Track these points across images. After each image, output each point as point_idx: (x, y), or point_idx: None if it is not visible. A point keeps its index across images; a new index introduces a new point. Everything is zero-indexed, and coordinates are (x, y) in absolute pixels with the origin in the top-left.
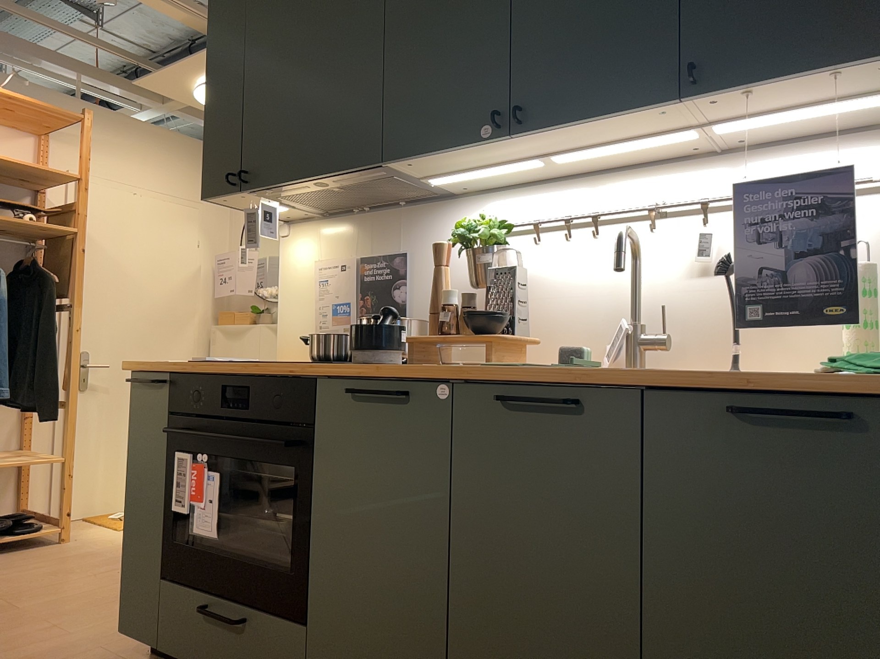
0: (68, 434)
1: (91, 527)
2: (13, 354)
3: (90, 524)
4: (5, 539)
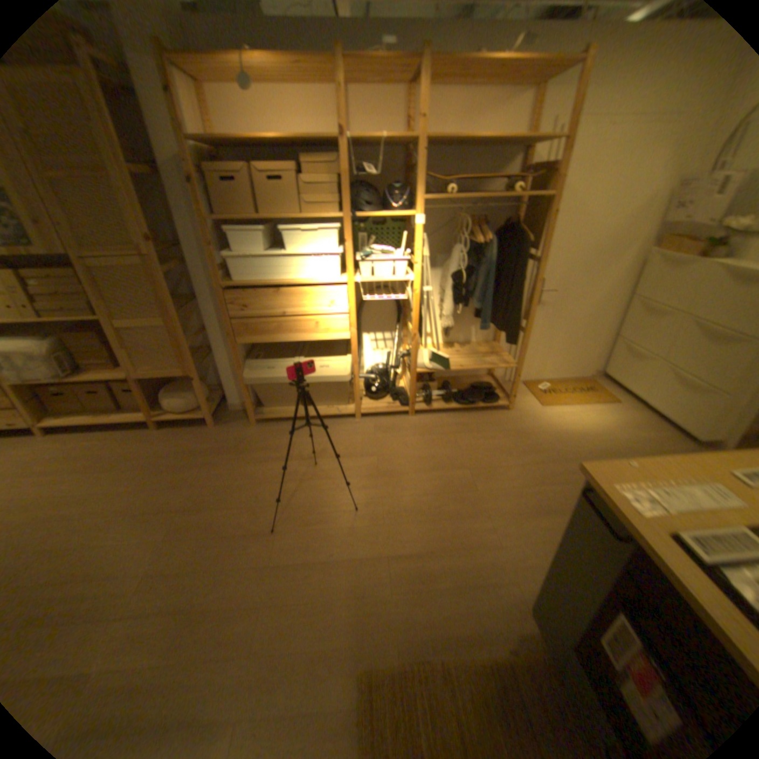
0: (521, 352)
1: (526, 395)
2: (494, 288)
3: (526, 390)
4: (479, 406)
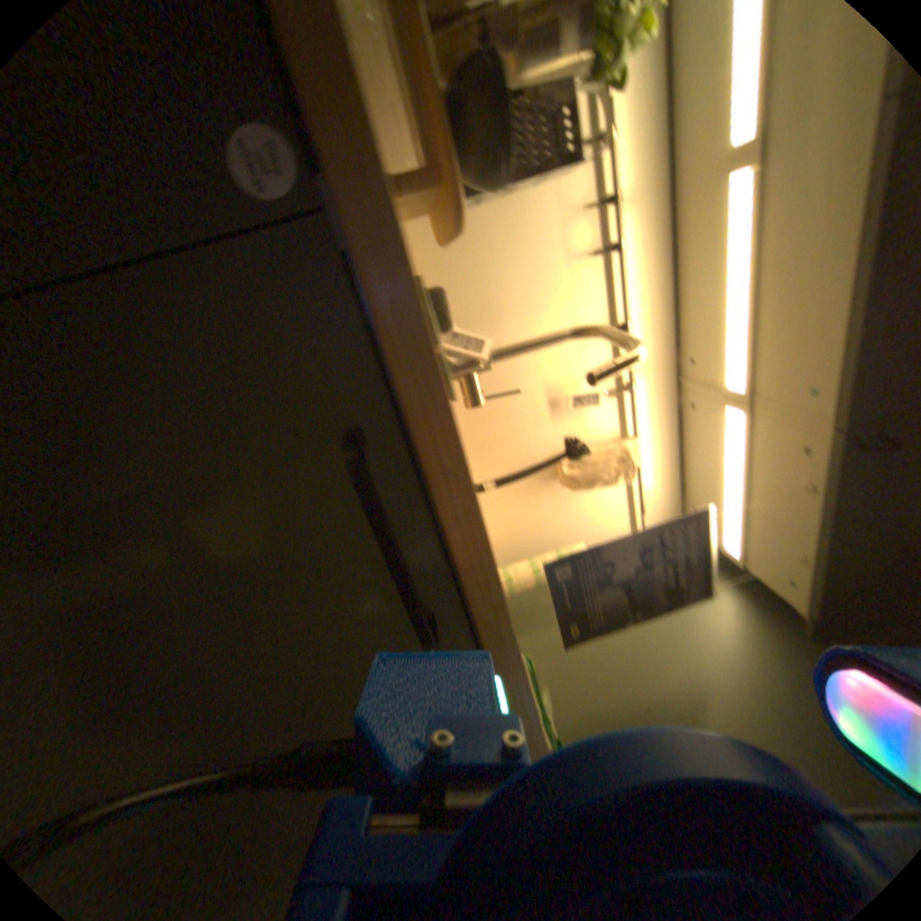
0: None
1: None
2: None
3: None
4: None
